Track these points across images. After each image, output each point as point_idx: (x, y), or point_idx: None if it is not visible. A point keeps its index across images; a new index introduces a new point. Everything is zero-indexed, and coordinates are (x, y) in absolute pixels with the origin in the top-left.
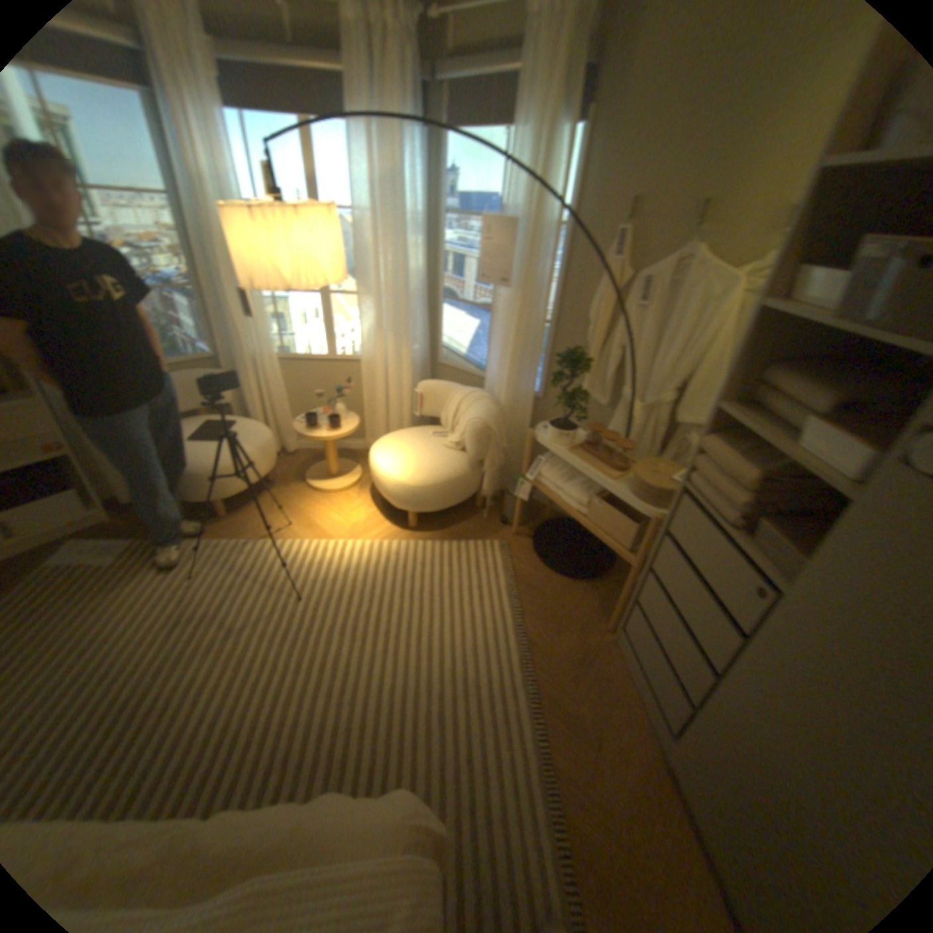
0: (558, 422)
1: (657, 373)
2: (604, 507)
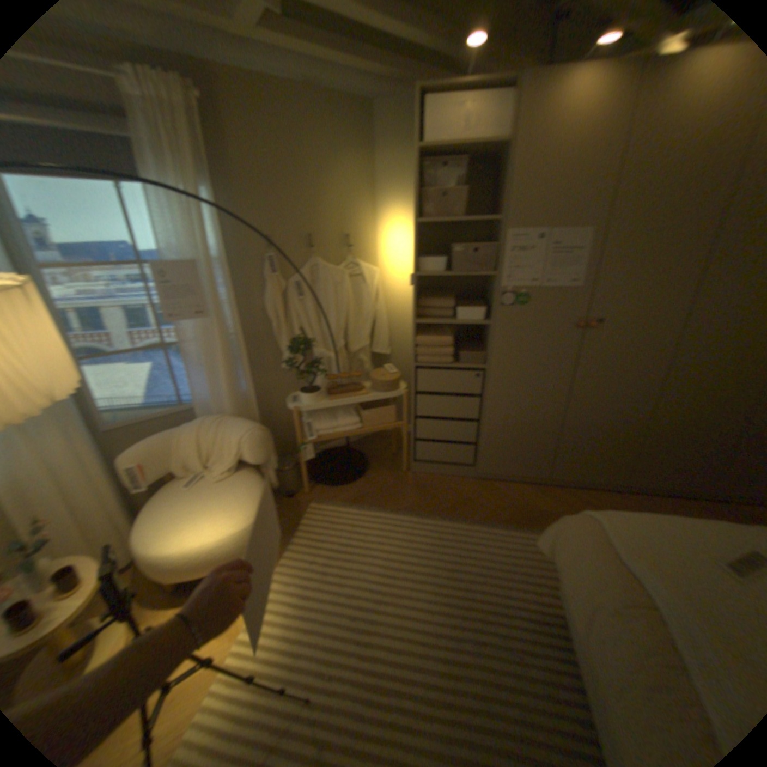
0: (306, 390)
1: (333, 332)
2: (374, 411)
